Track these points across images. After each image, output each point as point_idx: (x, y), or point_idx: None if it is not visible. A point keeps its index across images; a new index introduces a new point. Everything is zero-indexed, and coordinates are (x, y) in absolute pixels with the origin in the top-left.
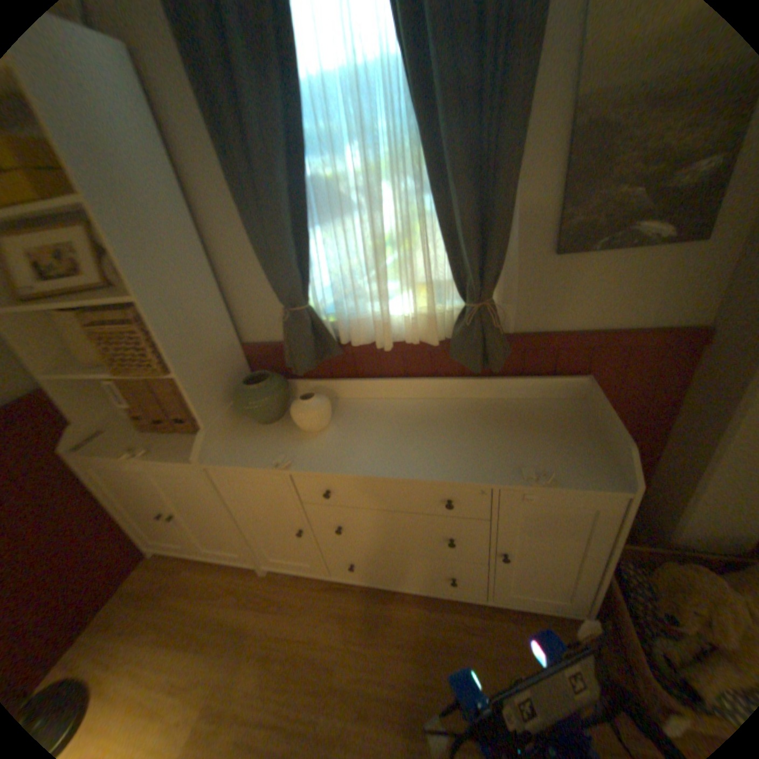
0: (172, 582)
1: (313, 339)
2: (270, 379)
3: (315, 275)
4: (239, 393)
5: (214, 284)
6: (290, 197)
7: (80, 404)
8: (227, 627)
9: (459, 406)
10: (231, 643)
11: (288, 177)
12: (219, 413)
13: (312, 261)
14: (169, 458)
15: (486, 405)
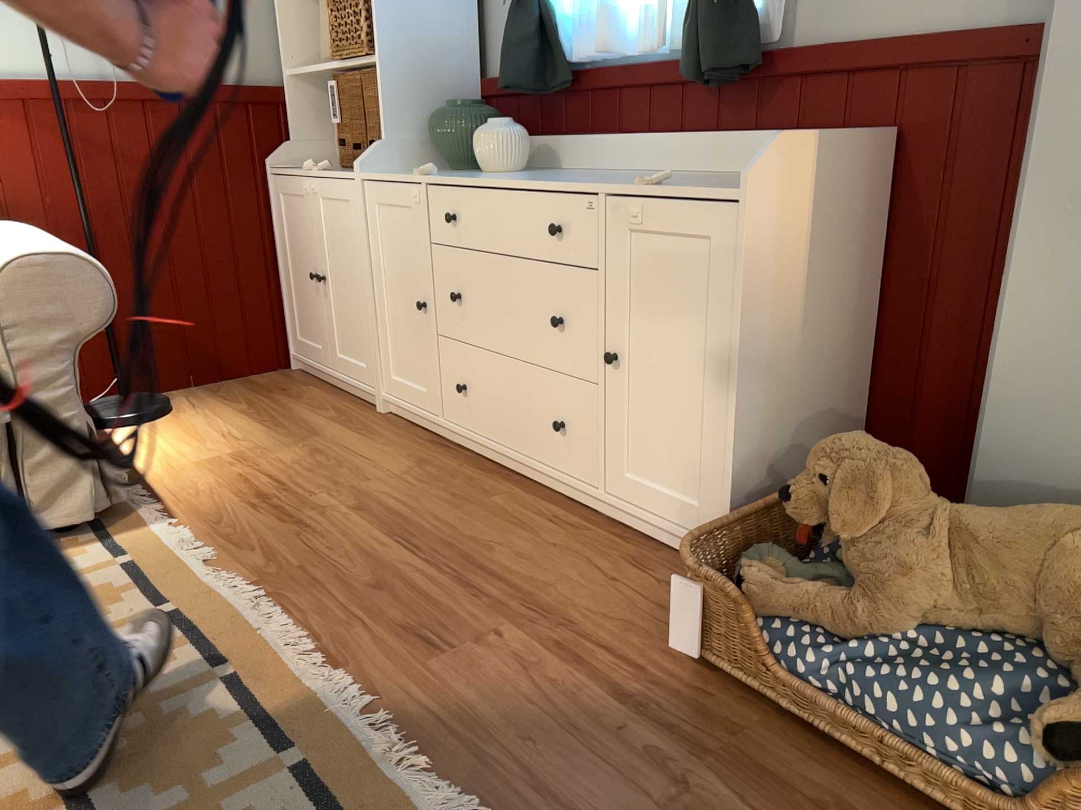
0: (295, 389)
1: (531, 47)
2: (475, 106)
3: None
4: (435, 113)
5: None
6: None
7: (308, 127)
8: (309, 426)
9: (685, 175)
10: (301, 434)
11: None
12: (411, 140)
13: None
14: (342, 175)
15: (720, 176)
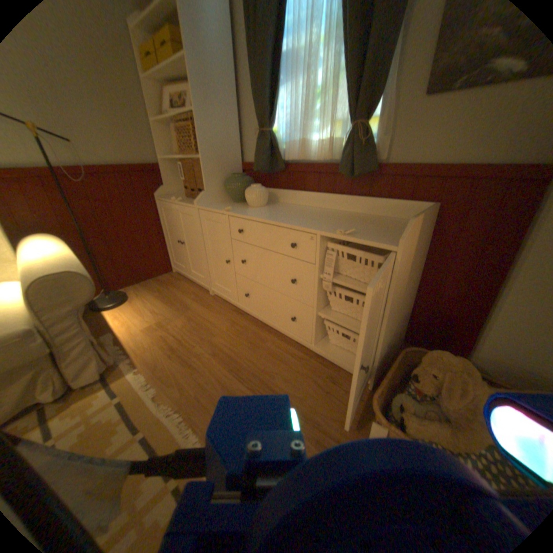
0: (176, 283)
1: (269, 152)
2: (244, 176)
3: (280, 113)
4: (227, 178)
5: (236, 121)
6: (272, 56)
7: (170, 178)
8: (185, 304)
9: (340, 213)
10: (183, 309)
11: (273, 43)
12: (217, 189)
13: (279, 103)
14: (189, 204)
15: (357, 215)
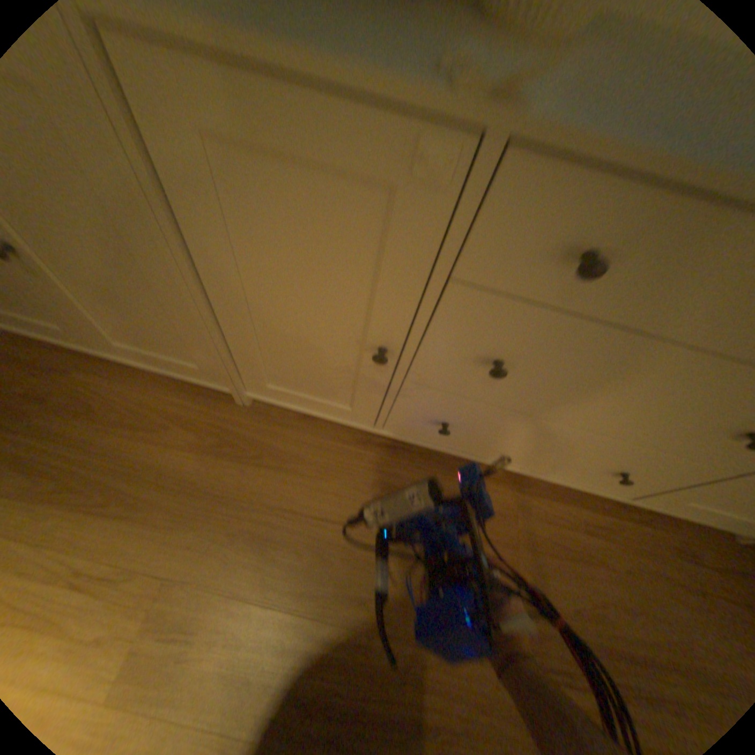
0: (55, 384)
1: None
2: None
3: None
4: None
5: None
6: None
7: None
8: (184, 479)
9: None
10: (196, 506)
11: None
12: None
13: None
14: None
15: None
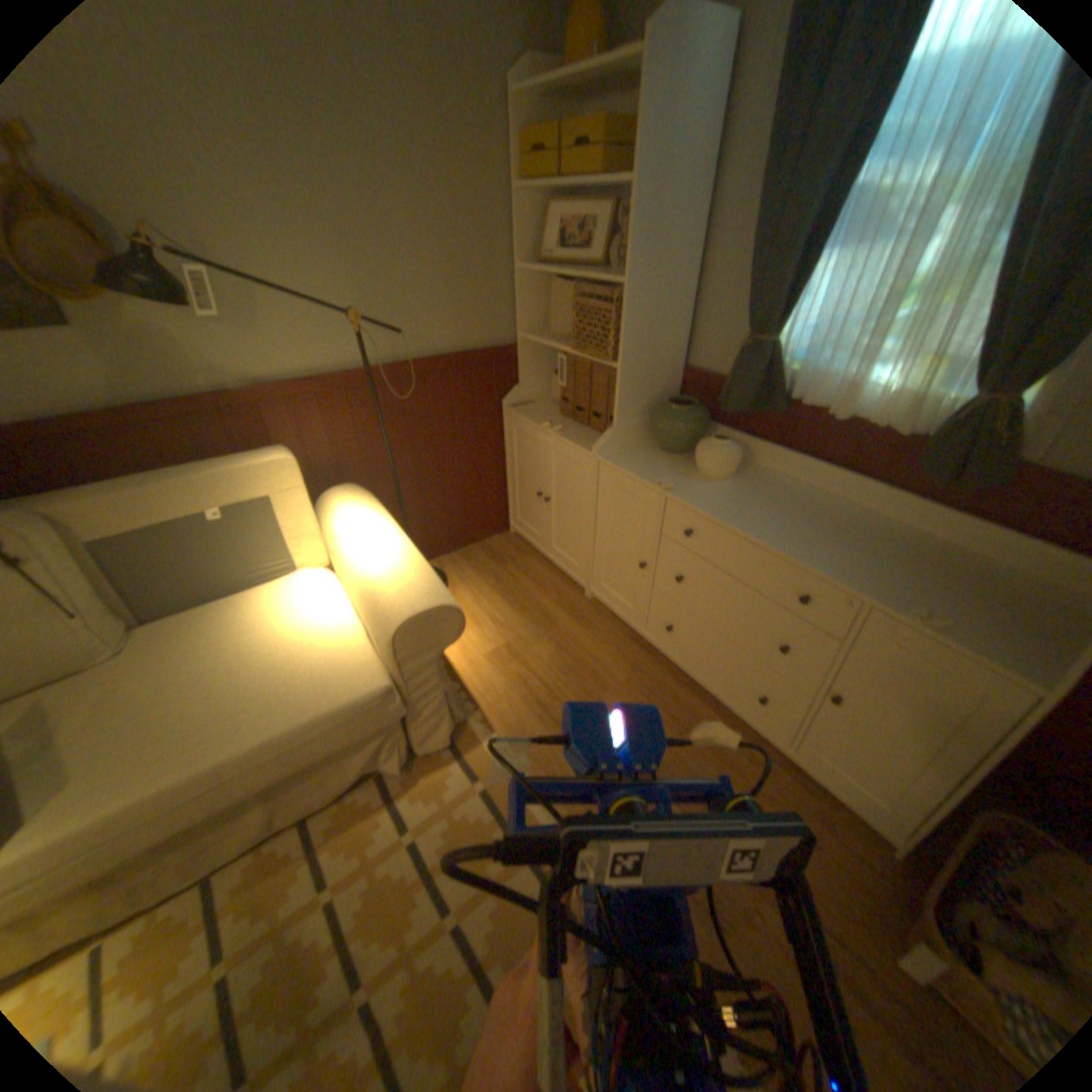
0: (521, 559)
1: (761, 381)
2: (695, 409)
3: (804, 308)
4: (660, 410)
5: (693, 291)
6: (822, 209)
7: (532, 372)
8: (545, 612)
9: (896, 530)
10: (543, 622)
11: (832, 184)
12: (633, 422)
13: (808, 290)
14: (576, 443)
15: (934, 545)
